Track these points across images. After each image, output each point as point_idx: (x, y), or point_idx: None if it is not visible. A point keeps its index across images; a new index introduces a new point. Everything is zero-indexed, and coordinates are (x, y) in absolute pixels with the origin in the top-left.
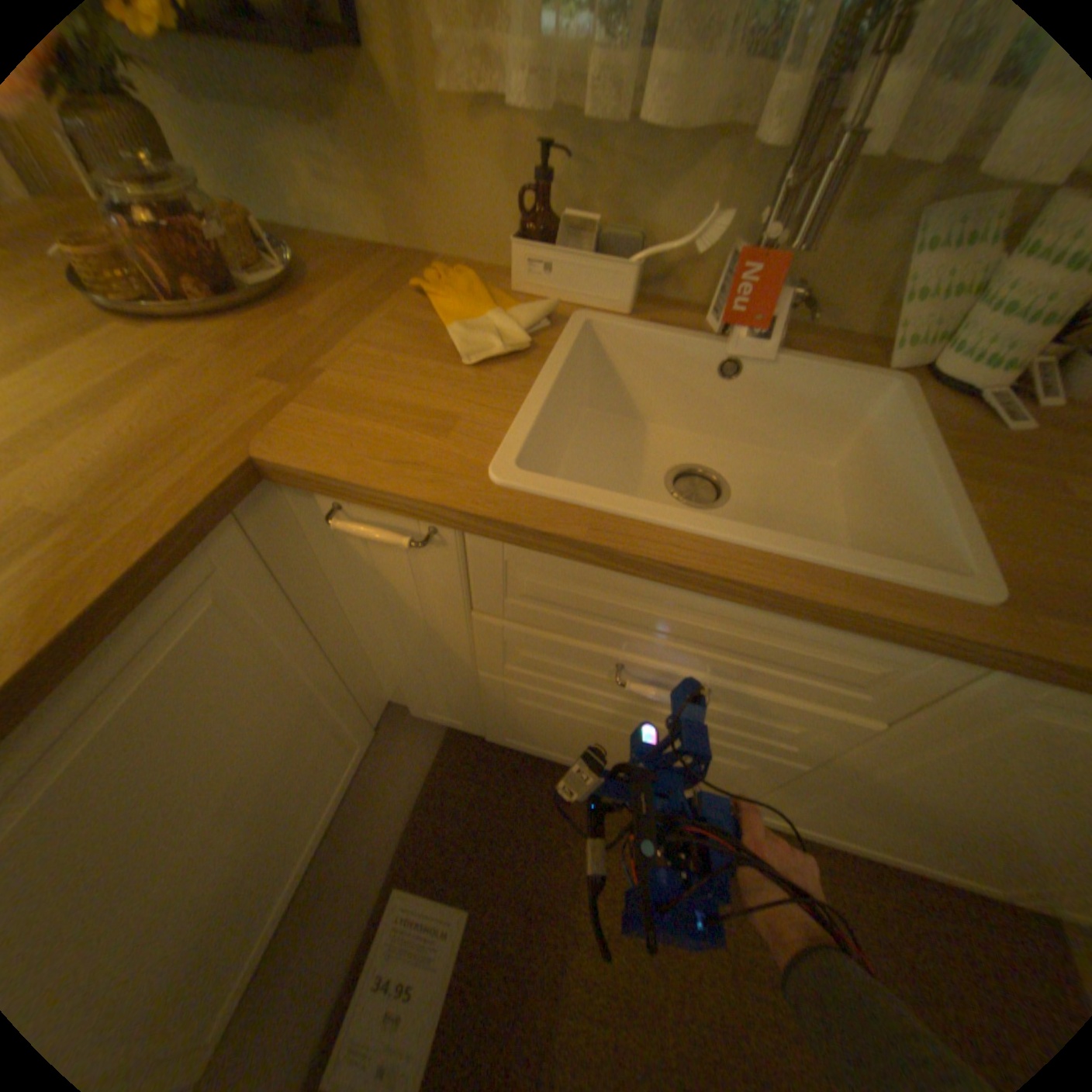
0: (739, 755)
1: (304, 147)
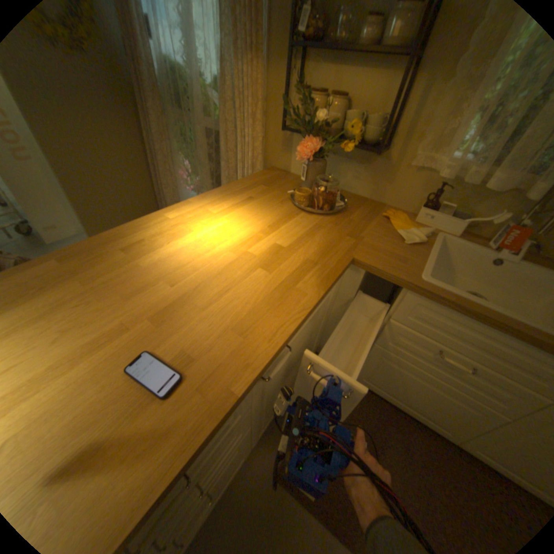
0: (478, 406)
1: (354, 169)
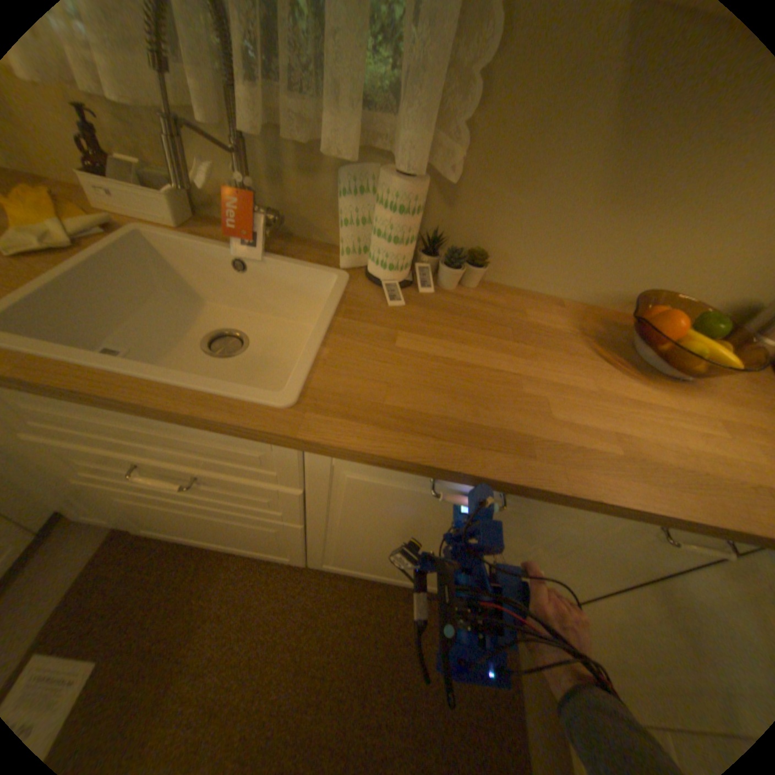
0: (257, 522)
1: None
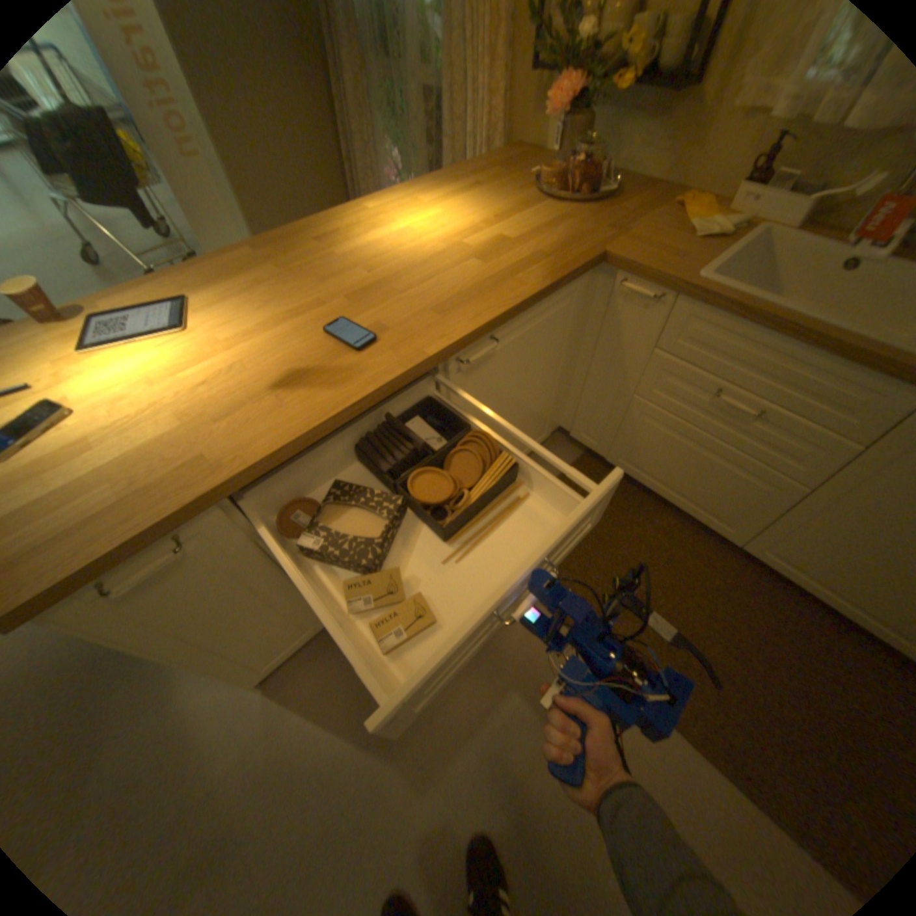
0: (767, 473)
1: (644, 128)
